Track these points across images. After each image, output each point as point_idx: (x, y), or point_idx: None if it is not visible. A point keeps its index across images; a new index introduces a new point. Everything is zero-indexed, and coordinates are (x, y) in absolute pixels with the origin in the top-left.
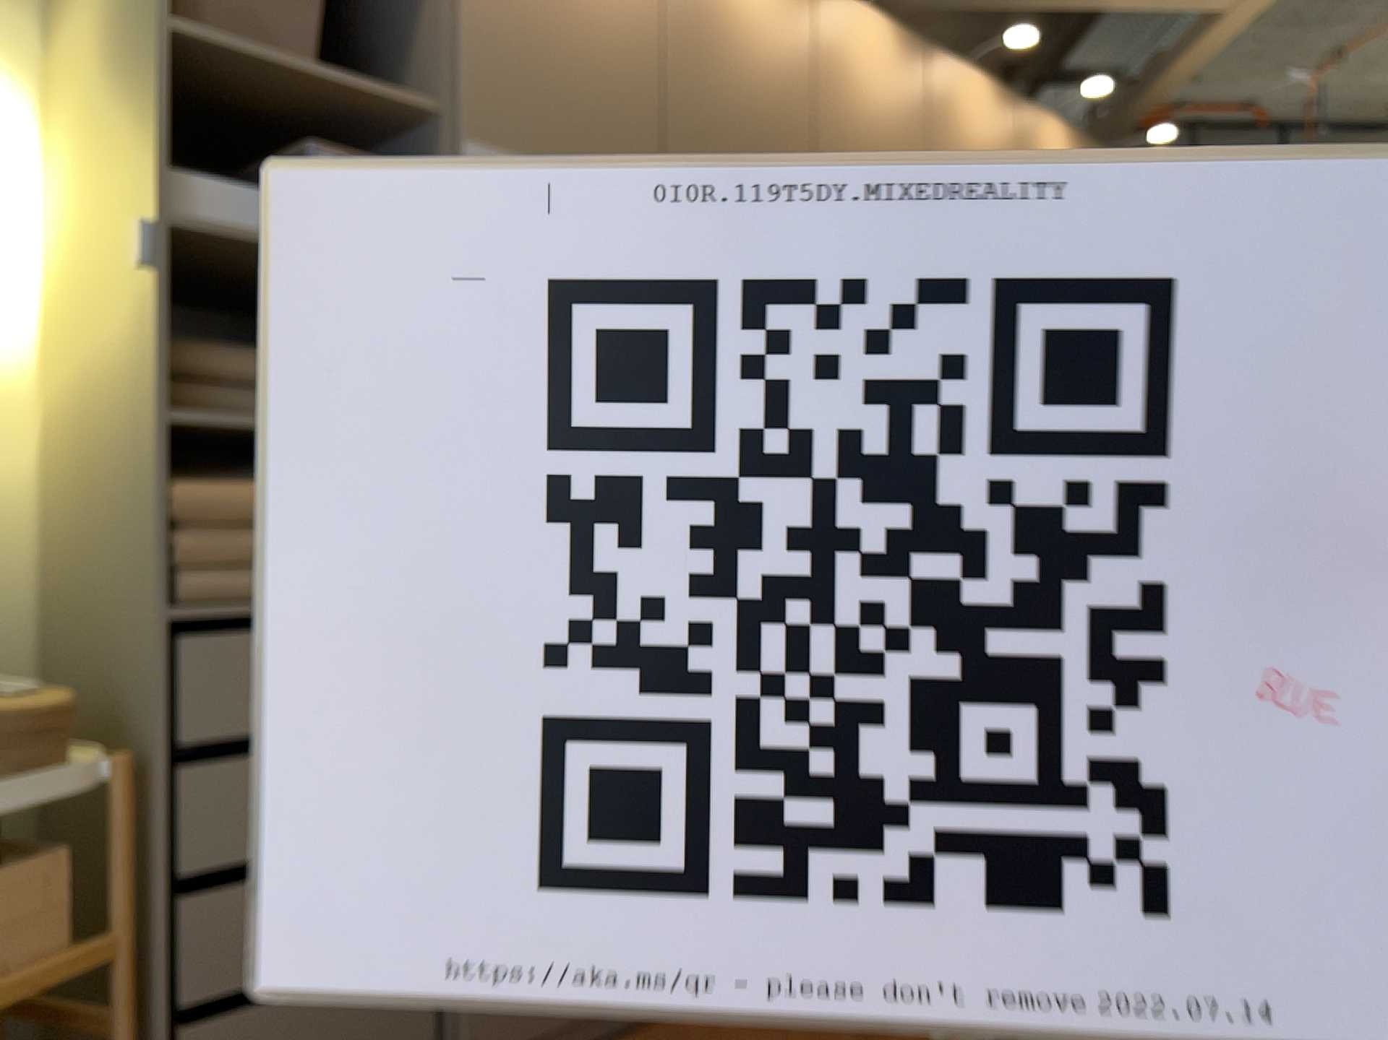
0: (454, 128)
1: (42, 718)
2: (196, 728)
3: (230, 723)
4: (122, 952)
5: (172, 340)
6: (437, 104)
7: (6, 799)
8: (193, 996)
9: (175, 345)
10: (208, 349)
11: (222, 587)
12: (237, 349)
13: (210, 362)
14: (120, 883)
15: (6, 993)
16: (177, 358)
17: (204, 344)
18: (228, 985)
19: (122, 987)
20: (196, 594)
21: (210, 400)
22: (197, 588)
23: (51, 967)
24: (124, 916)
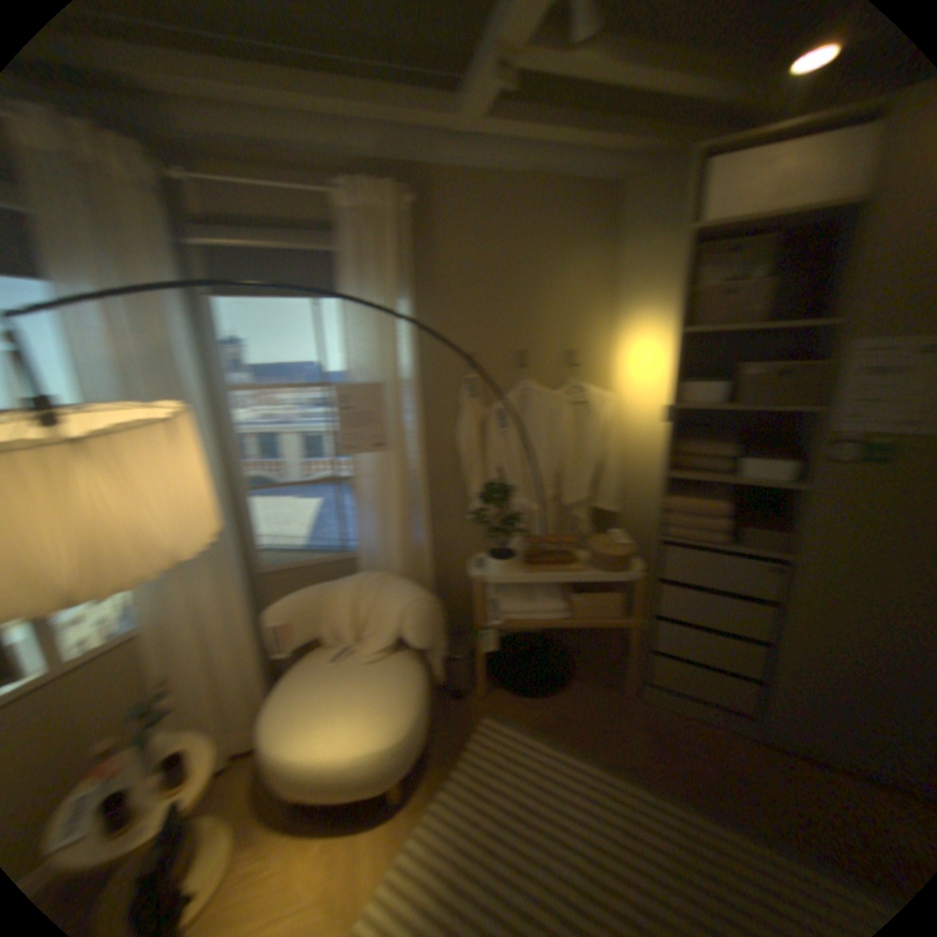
0: (848, 332)
1: (623, 558)
2: (671, 574)
3: (684, 577)
4: (643, 626)
5: (688, 439)
6: (839, 320)
7: (609, 577)
8: (663, 648)
9: (687, 443)
10: (700, 444)
11: (686, 534)
12: (715, 442)
13: (700, 449)
14: (643, 608)
15: (605, 623)
16: (686, 448)
17: (701, 440)
18: (675, 652)
19: (642, 634)
20: (676, 533)
21: (698, 462)
22: (676, 532)
23: (620, 621)
24: (644, 617)
